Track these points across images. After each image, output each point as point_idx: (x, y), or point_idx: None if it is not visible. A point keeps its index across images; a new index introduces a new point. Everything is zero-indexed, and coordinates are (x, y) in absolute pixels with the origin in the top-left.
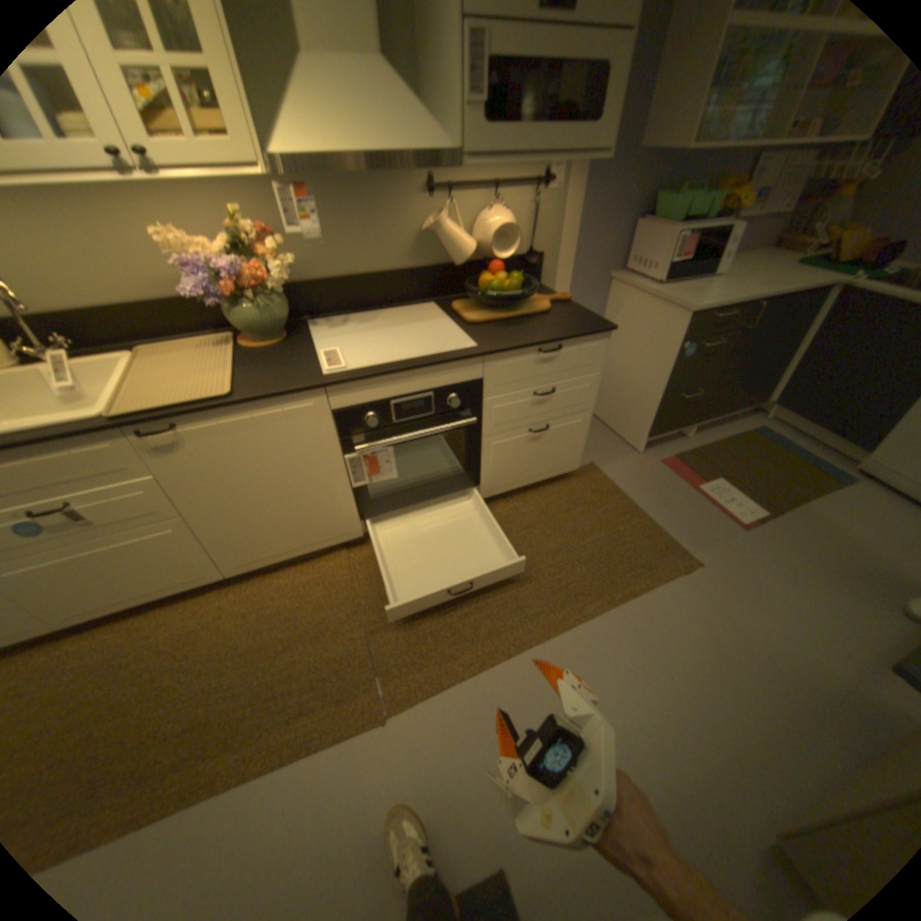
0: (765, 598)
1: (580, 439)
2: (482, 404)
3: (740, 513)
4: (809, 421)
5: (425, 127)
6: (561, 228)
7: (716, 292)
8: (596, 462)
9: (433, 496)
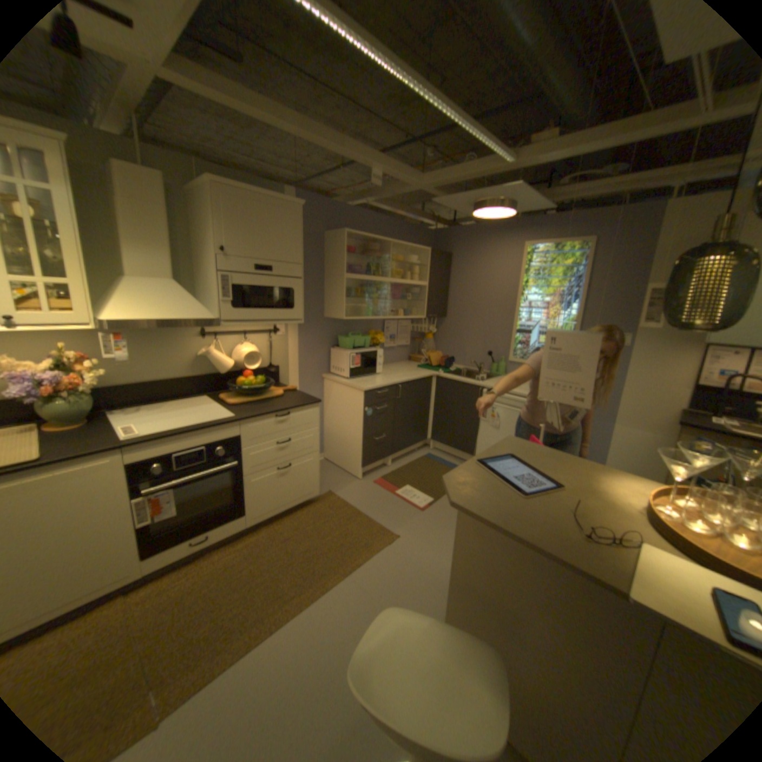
0: (434, 547)
1: (315, 471)
2: (242, 452)
3: (418, 503)
4: (448, 446)
5: (200, 309)
6: (288, 353)
7: (376, 382)
8: (333, 490)
9: (207, 529)
